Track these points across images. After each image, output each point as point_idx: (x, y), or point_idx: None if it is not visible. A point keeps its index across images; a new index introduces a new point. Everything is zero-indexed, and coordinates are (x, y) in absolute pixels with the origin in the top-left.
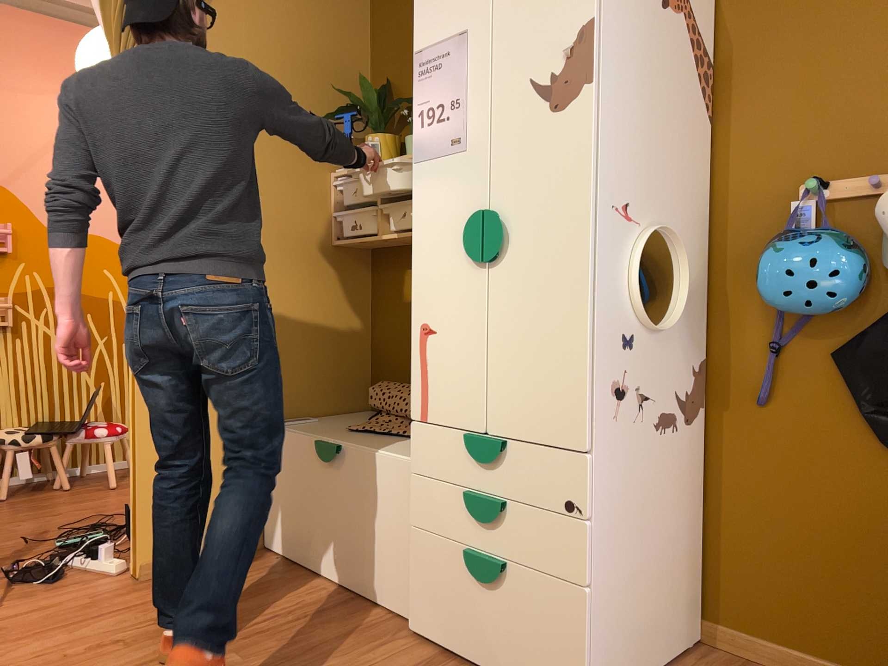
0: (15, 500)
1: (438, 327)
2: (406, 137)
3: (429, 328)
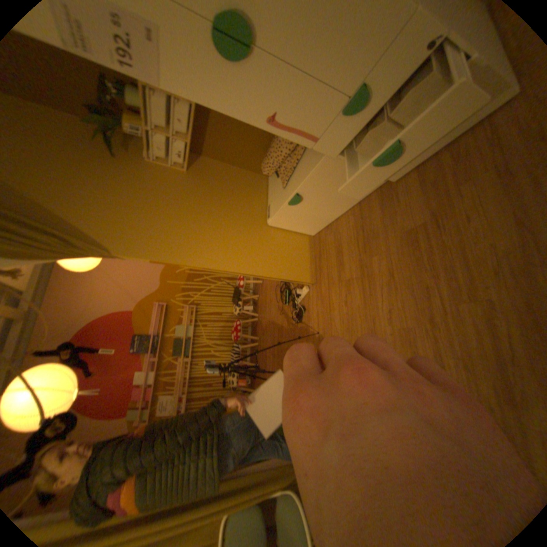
0: (260, 311)
1: (275, 109)
2: (127, 101)
3: (272, 115)
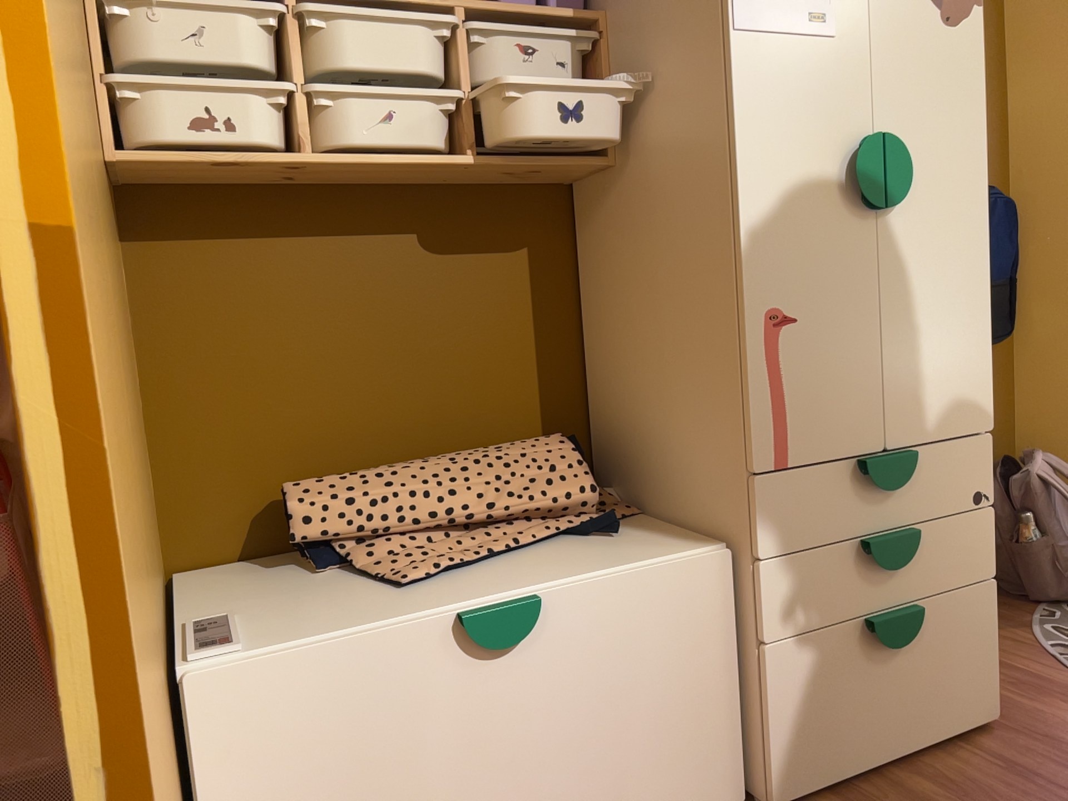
0: None
1: (801, 313)
2: None
3: (786, 315)
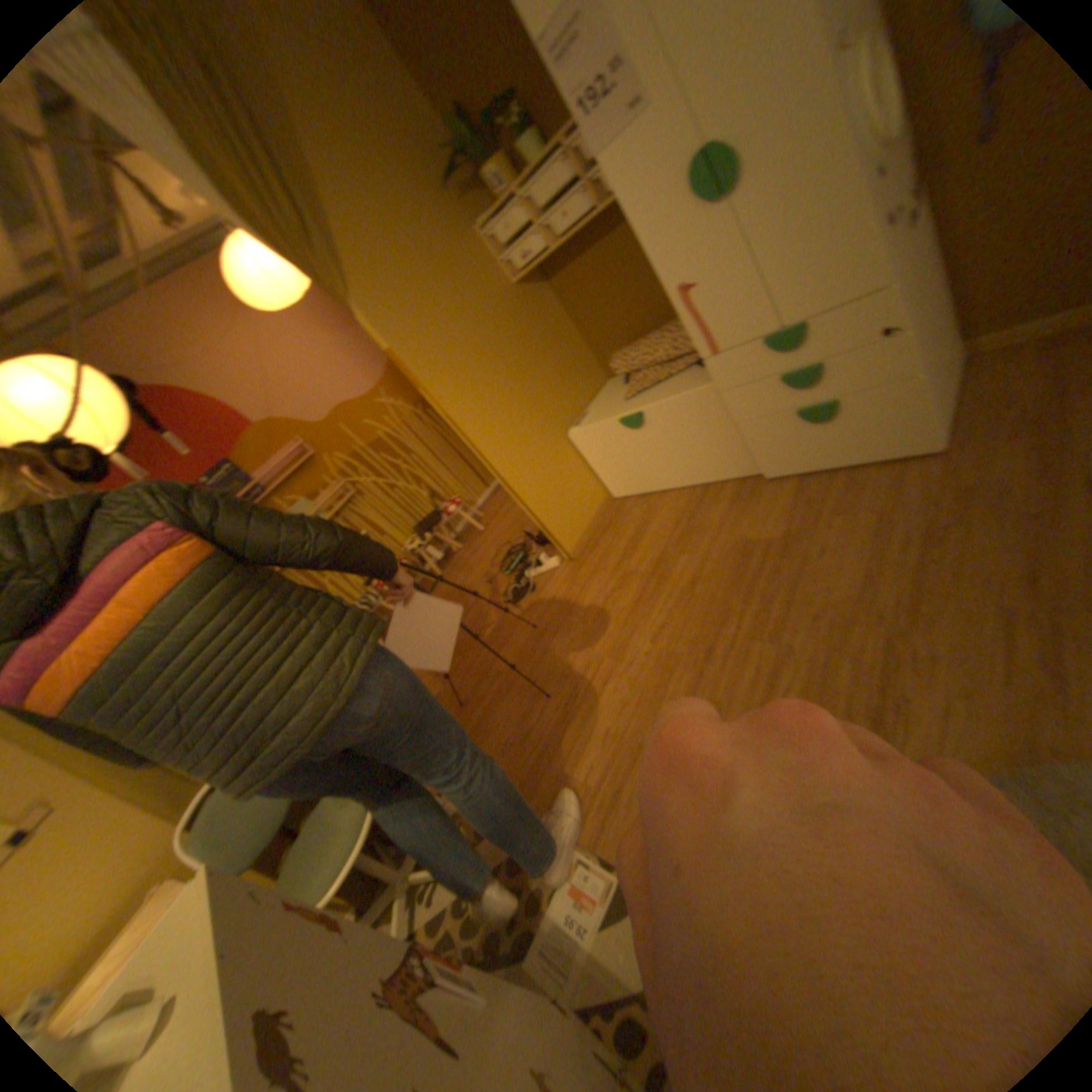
0: (448, 569)
1: (697, 277)
2: (517, 140)
3: (689, 282)
